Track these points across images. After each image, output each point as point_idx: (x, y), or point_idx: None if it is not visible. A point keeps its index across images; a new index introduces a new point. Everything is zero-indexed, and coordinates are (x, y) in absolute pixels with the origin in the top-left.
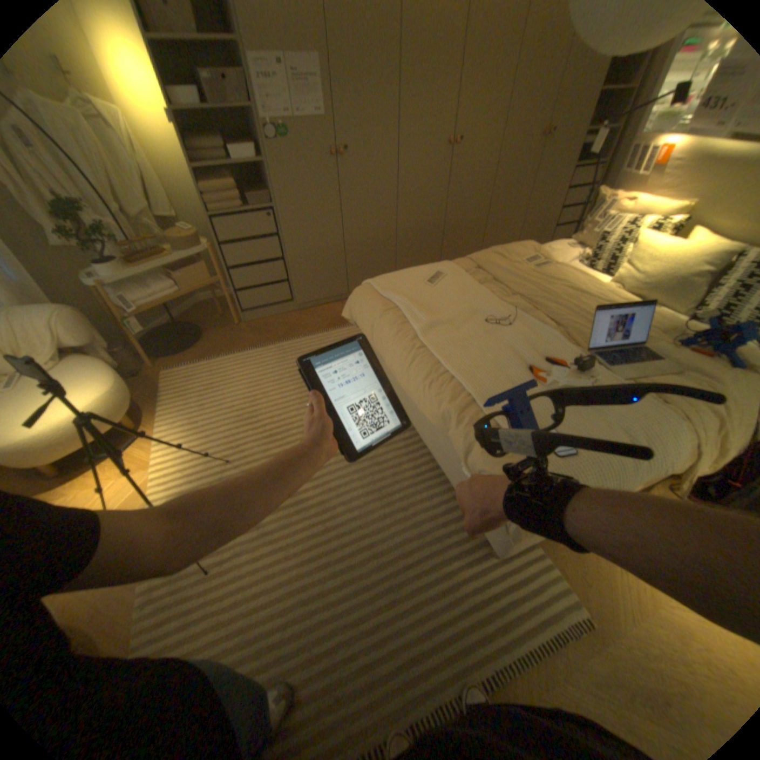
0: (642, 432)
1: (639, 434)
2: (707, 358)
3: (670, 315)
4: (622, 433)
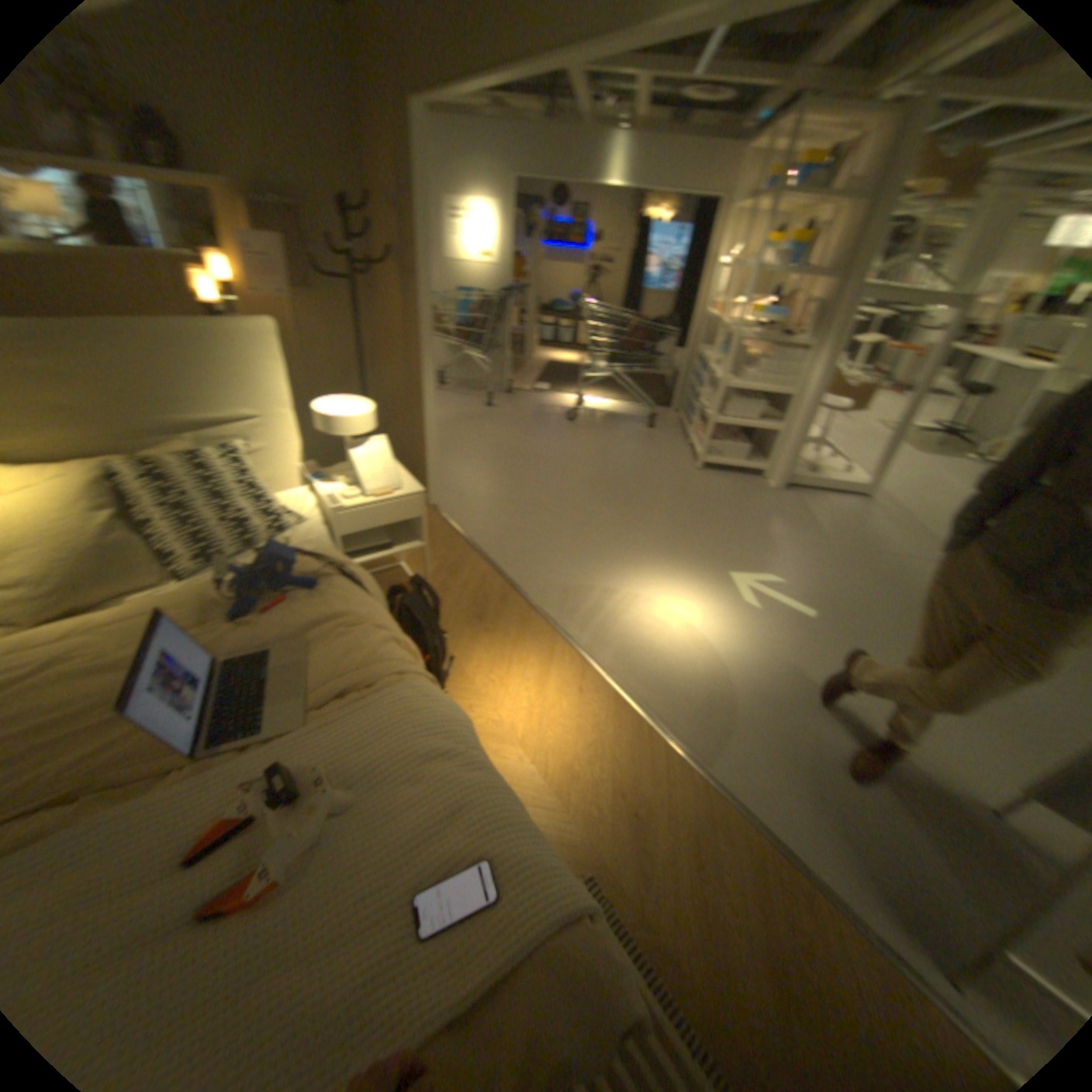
0: (424, 737)
1: (429, 743)
2: (288, 604)
3: (146, 598)
4: (433, 767)
